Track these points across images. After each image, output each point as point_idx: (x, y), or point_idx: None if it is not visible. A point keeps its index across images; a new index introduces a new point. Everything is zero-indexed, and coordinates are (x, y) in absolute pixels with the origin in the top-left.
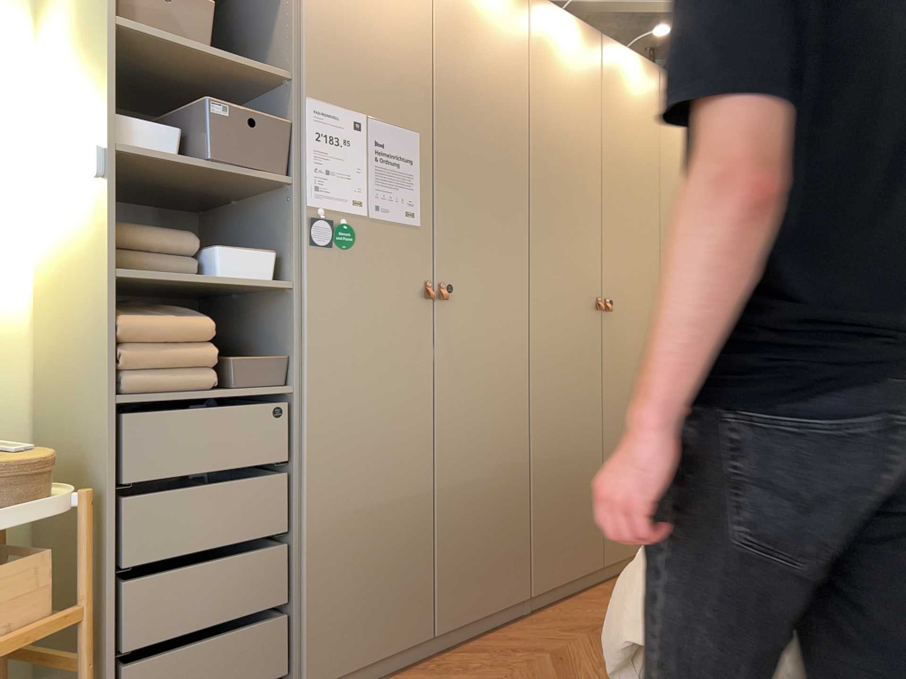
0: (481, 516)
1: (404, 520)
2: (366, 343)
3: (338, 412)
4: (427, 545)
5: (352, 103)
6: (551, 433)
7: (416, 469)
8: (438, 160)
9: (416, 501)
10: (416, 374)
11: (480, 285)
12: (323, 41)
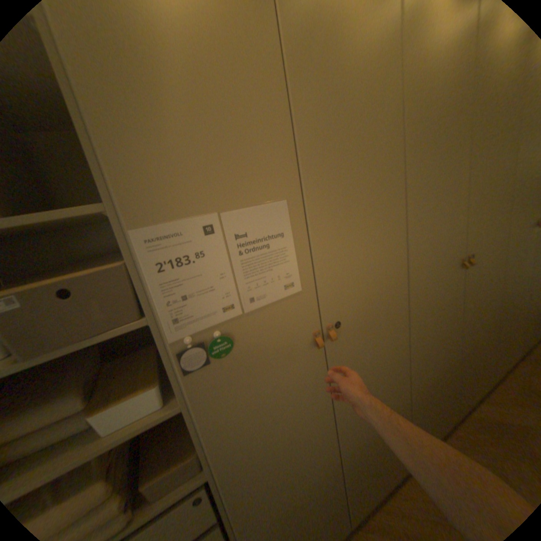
0: (376, 451)
1: (320, 490)
2: (266, 410)
3: (252, 470)
4: (340, 491)
5: (195, 207)
6: (424, 373)
7: (325, 458)
8: (310, 219)
9: (328, 475)
10: (315, 403)
11: (364, 307)
12: (131, 145)
